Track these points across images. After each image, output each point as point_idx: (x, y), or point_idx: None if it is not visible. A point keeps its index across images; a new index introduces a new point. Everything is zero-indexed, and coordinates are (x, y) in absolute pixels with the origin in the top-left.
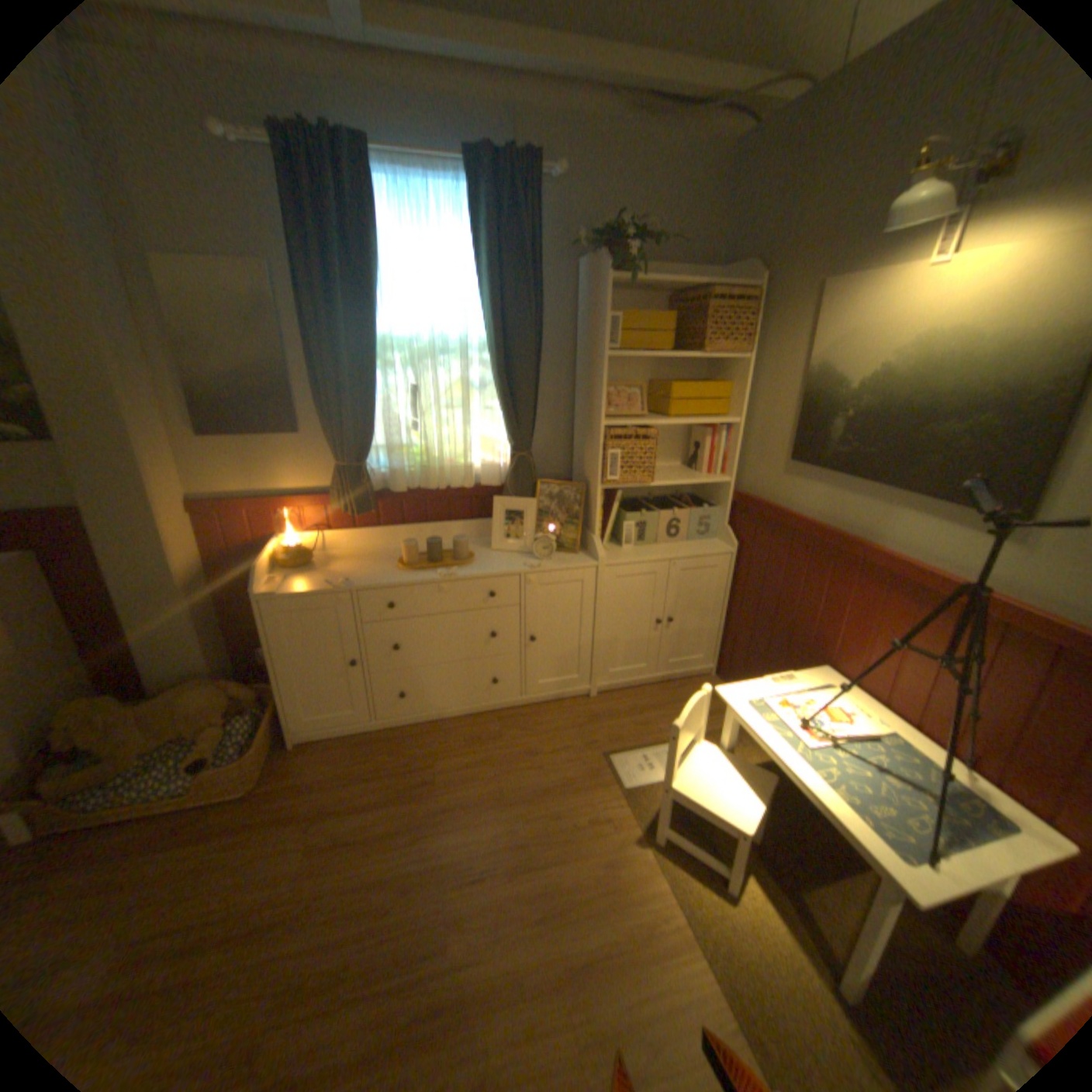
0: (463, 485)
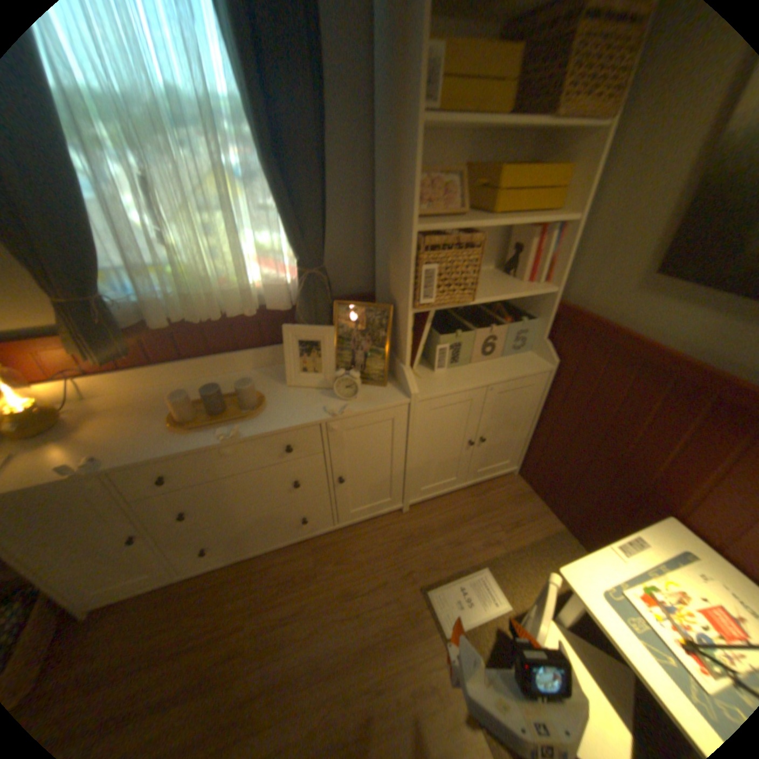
0: (243, 311)
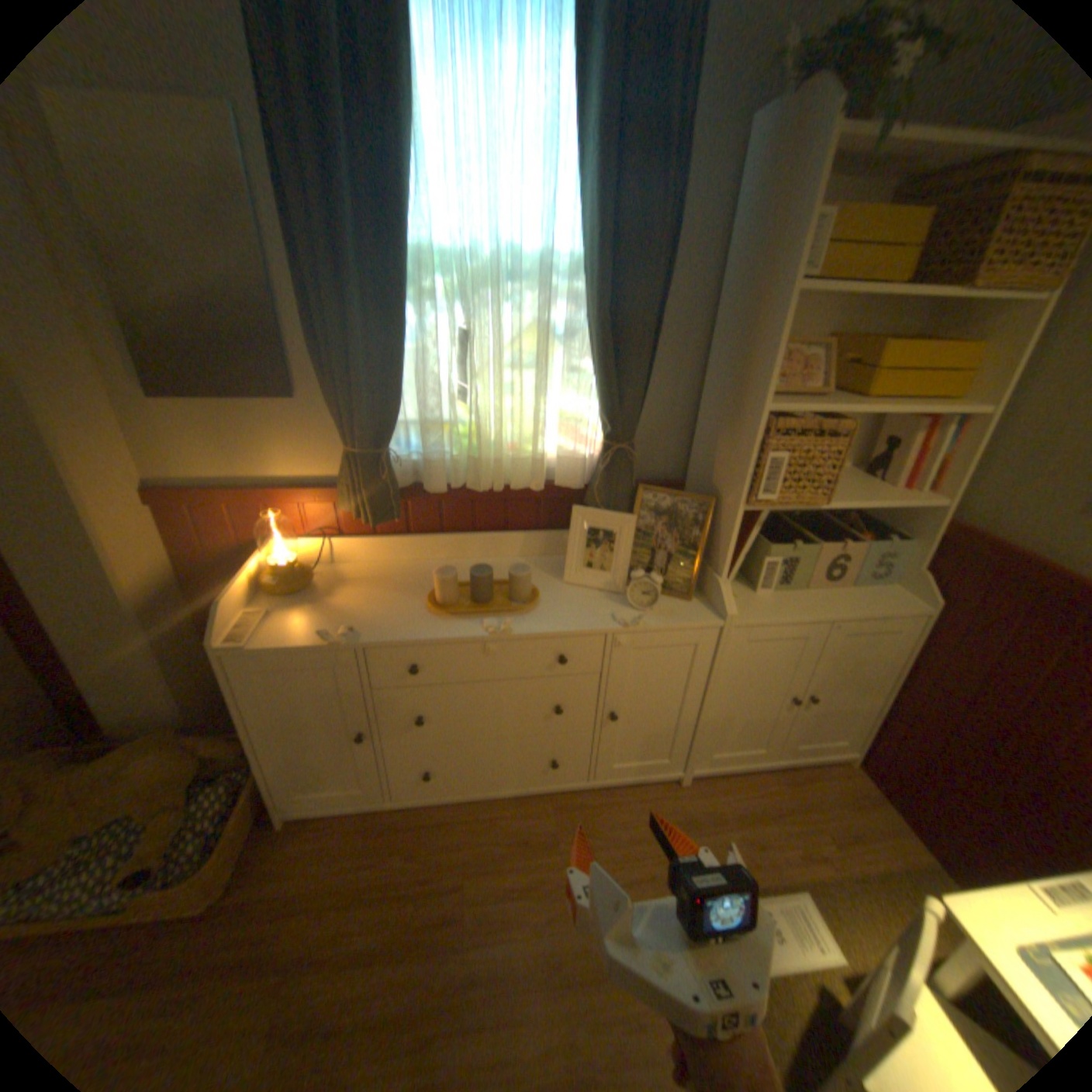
0: (529, 485)
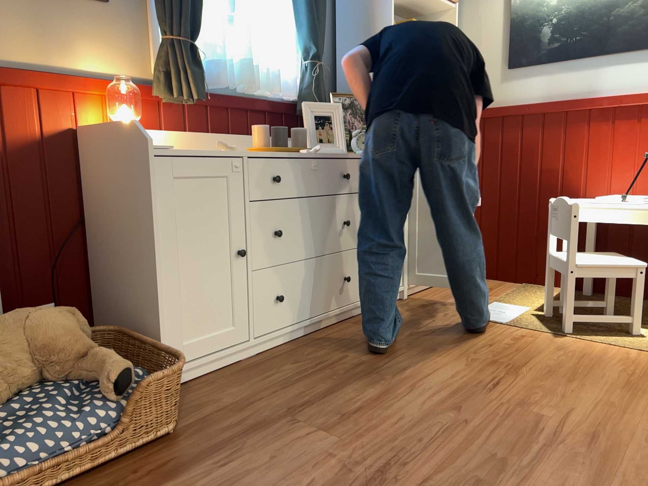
0: (272, 89)
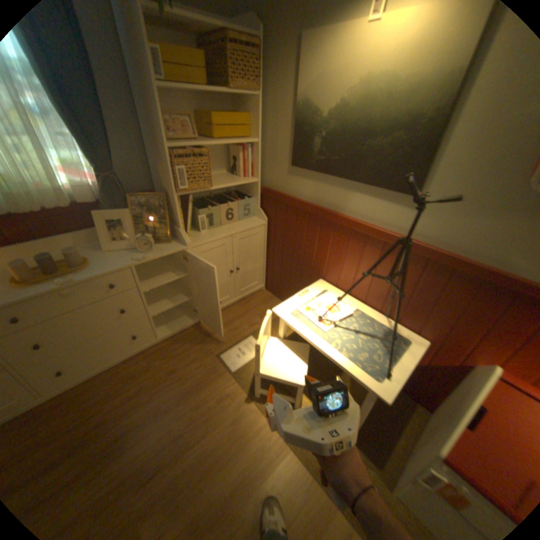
0: (57, 204)
